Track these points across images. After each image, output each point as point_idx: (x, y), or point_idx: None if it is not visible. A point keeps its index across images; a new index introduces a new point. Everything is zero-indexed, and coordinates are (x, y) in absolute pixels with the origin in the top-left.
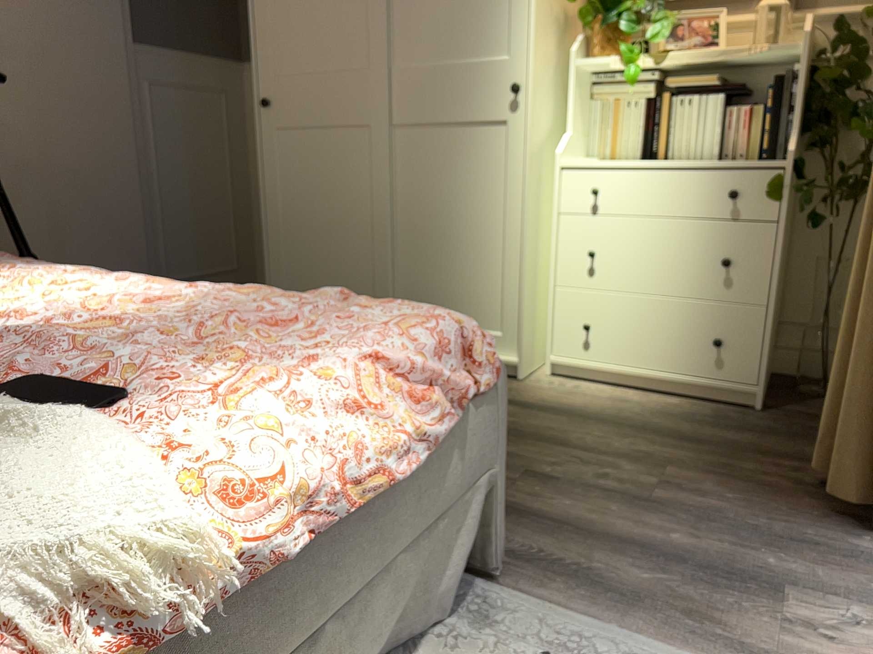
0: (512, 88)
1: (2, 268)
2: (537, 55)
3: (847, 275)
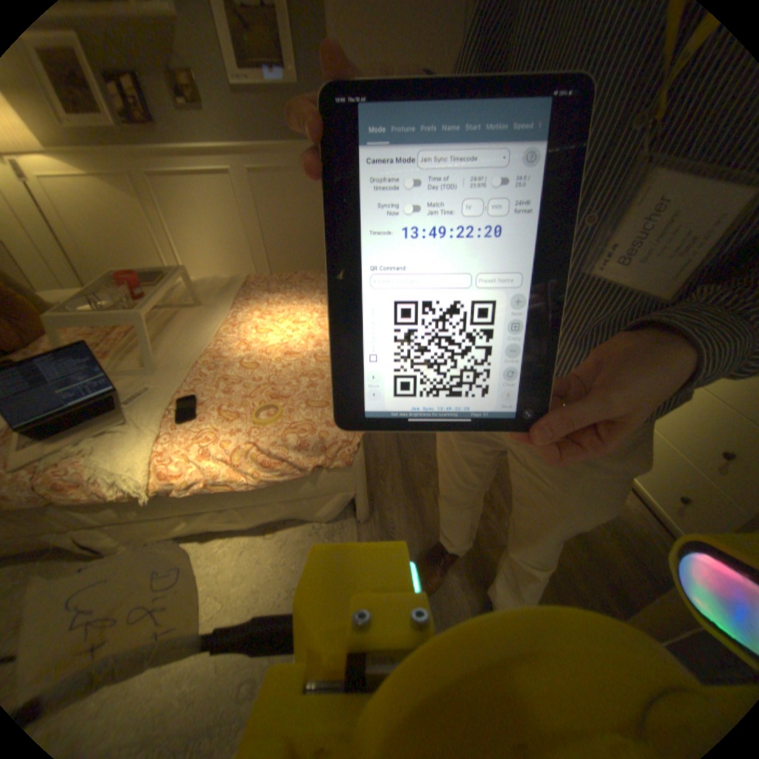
0: None
1: (316, 292)
2: None
3: None
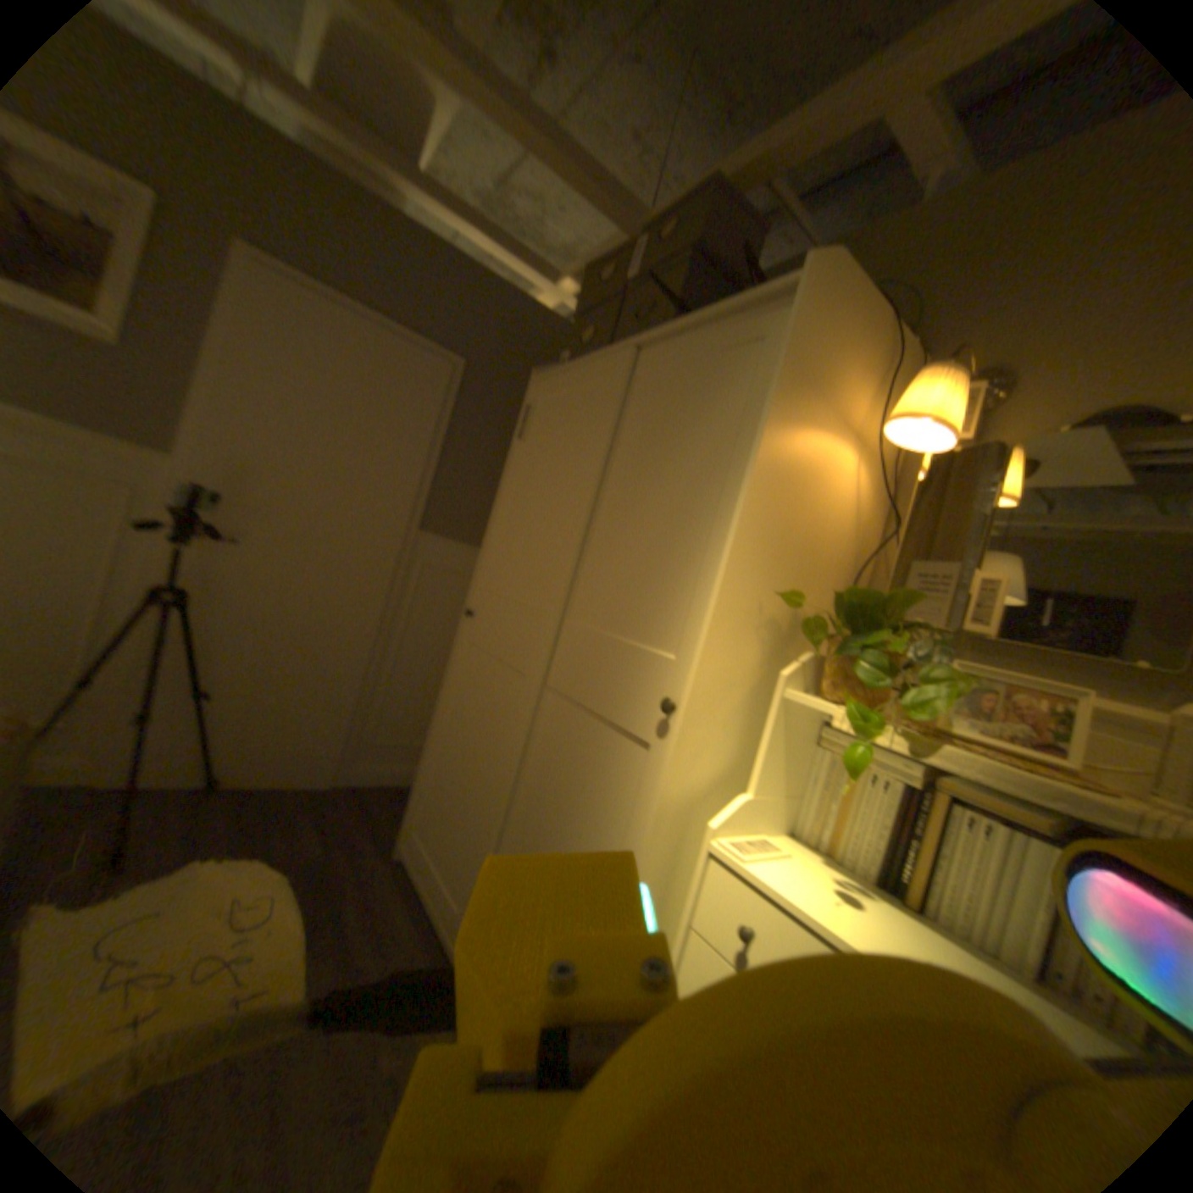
0: (665, 700)
1: None
2: (705, 670)
3: None
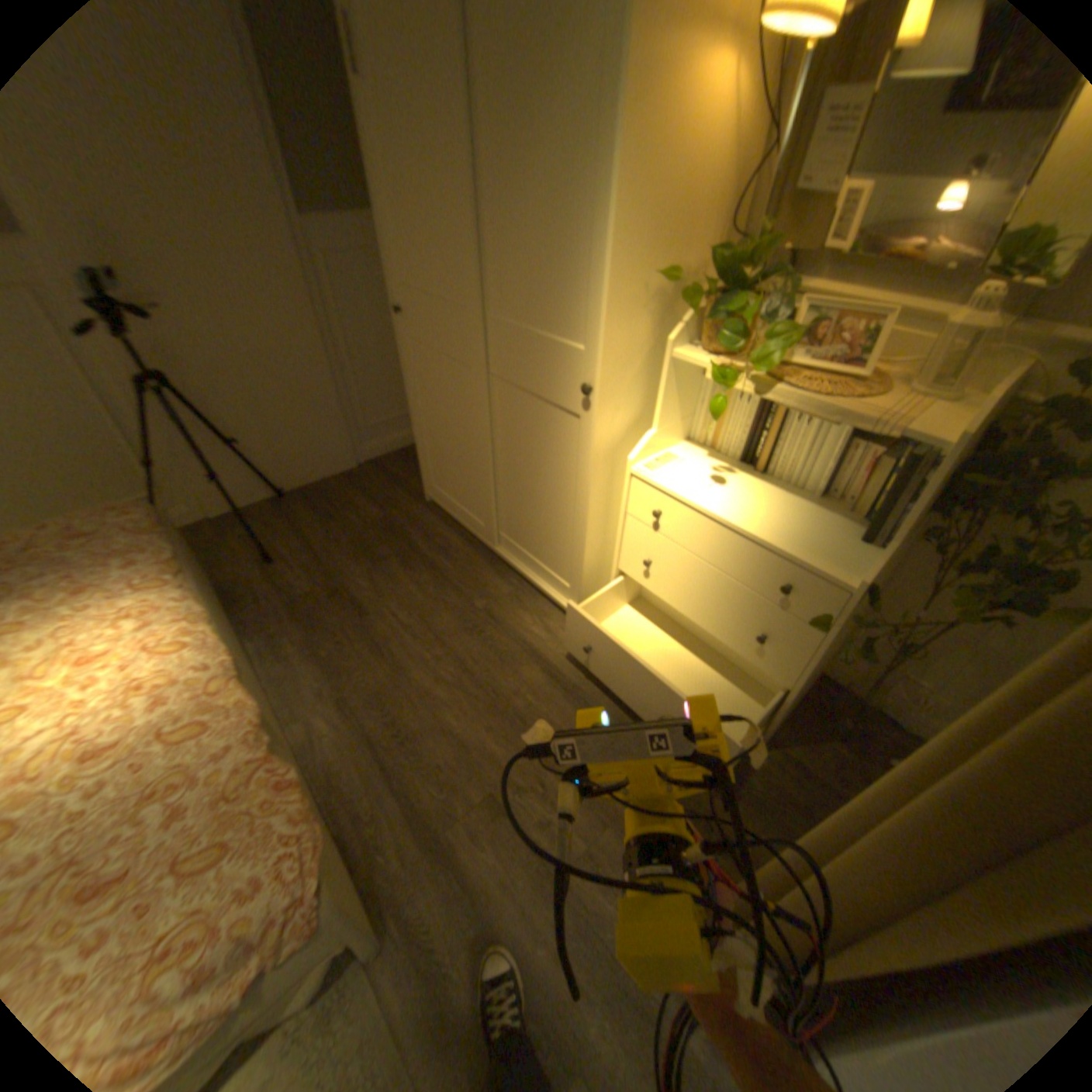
0: (585, 383)
1: (107, 564)
2: (610, 358)
3: (931, 640)
